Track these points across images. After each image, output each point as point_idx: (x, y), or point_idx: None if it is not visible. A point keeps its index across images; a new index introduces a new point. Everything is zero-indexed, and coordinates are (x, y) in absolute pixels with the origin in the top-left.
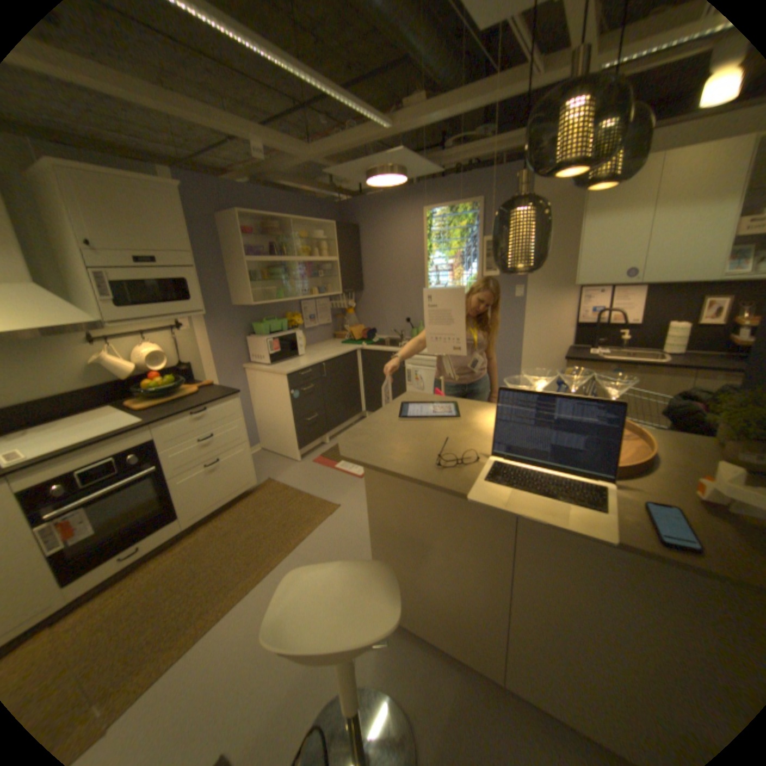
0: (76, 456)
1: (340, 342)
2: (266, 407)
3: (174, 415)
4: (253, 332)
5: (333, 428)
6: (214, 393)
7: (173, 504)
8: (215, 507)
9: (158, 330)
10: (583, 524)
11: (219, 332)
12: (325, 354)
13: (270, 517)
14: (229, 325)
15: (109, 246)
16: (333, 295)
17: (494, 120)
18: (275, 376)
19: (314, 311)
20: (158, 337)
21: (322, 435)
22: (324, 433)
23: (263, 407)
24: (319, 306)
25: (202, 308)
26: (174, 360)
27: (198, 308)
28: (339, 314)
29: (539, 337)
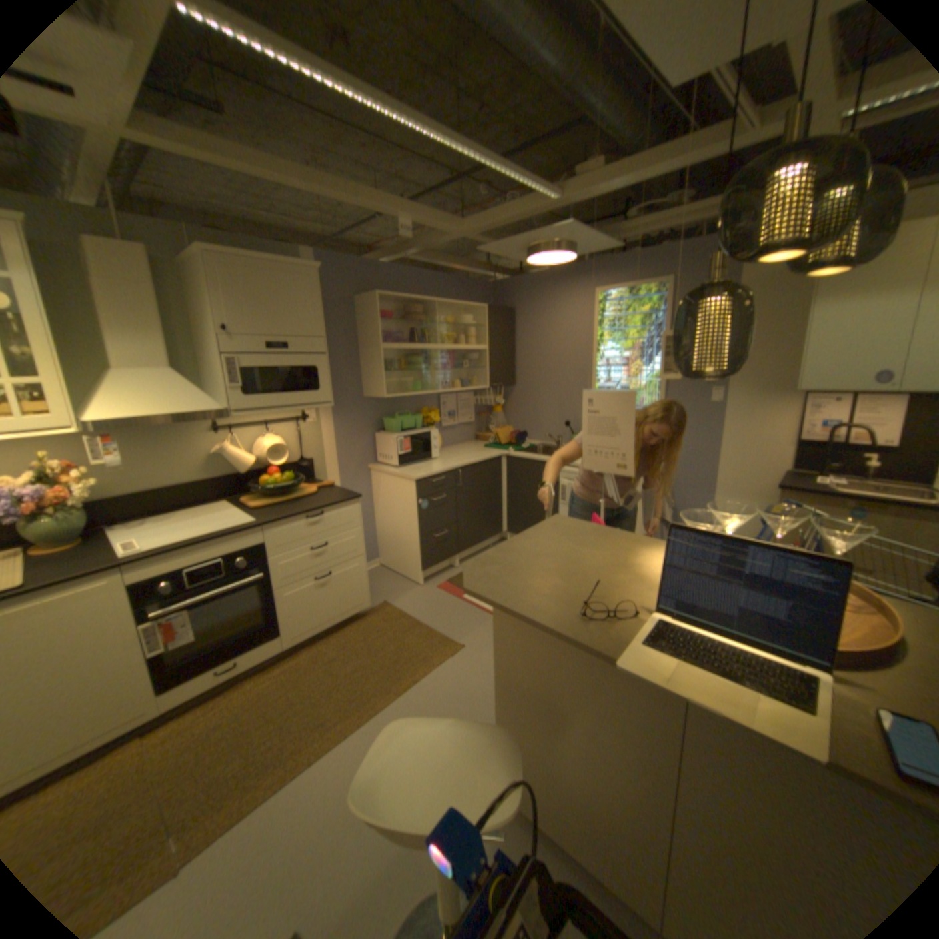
0: (186, 553)
1: (482, 446)
2: (389, 517)
3: (289, 518)
4: (383, 429)
5: (465, 549)
6: (333, 497)
7: (277, 619)
8: (321, 629)
9: (283, 422)
10: (784, 725)
11: (346, 428)
12: (462, 459)
13: (381, 650)
14: (358, 420)
15: (244, 332)
16: (478, 390)
17: (693, 183)
18: (402, 481)
19: (454, 408)
20: (282, 429)
21: (451, 557)
22: (454, 555)
23: (386, 516)
24: (461, 402)
25: (330, 400)
26: (296, 456)
27: (325, 400)
28: (483, 412)
29: (743, 455)
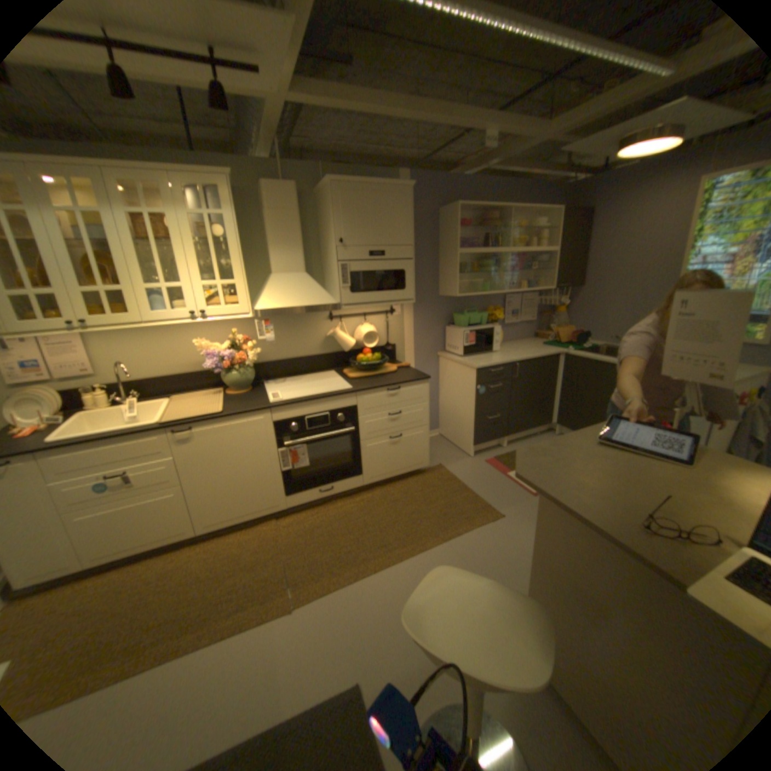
0: (308, 406)
1: (541, 342)
2: (451, 397)
3: (375, 389)
4: (453, 322)
5: (515, 433)
6: (408, 376)
7: (362, 462)
8: (392, 476)
9: (376, 314)
10: None
11: (423, 321)
12: (521, 353)
13: (435, 502)
14: (432, 314)
15: (354, 244)
16: (545, 289)
17: None
18: (465, 368)
19: (519, 306)
20: (375, 320)
21: (501, 438)
22: (504, 437)
23: (449, 396)
24: (526, 300)
25: (412, 298)
26: (383, 342)
27: (409, 298)
28: (547, 310)
29: None
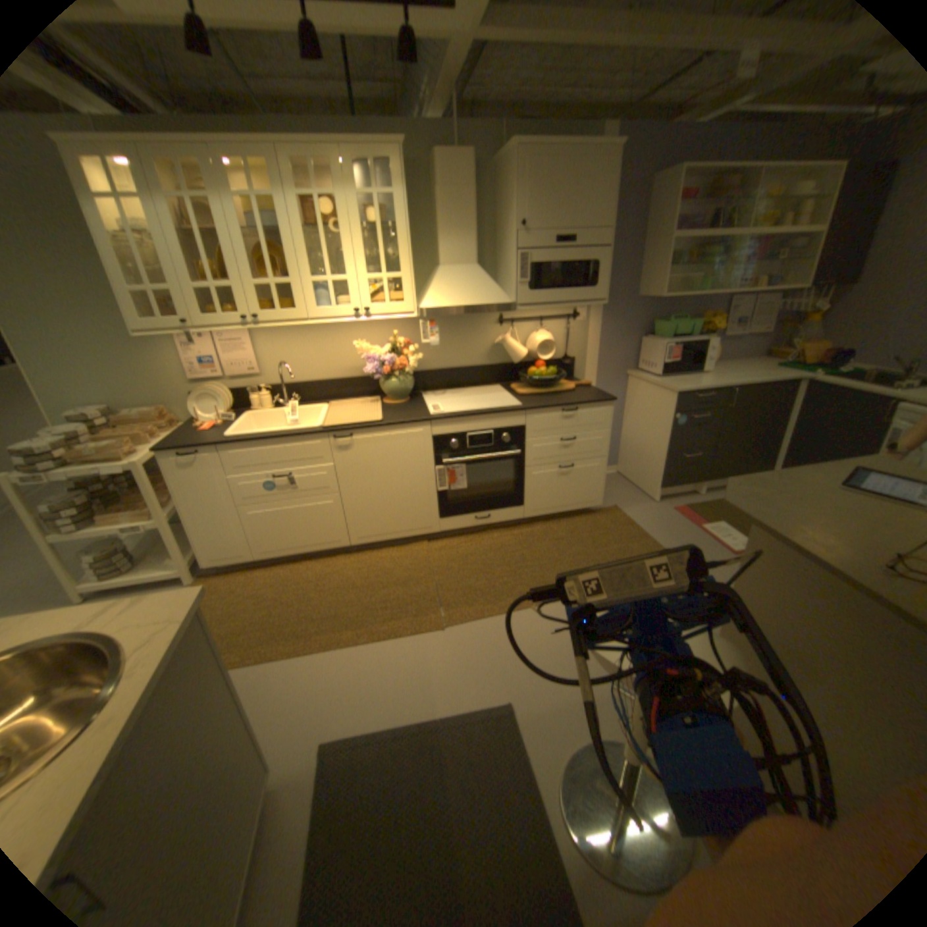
0: (473, 422)
1: (778, 363)
2: (640, 427)
3: (549, 408)
4: (654, 332)
5: (721, 479)
6: (591, 396)
7: (526, 492)
8: (558, 512)
9: (557, 319)
10: None
11: (615, 329)
12: (746, 375)
13: (608, 546)
14: (628, 321)
15: (540, 227)
16: (794, 289)
17: None
18: (664, 391)
19: (751, 312)
20: (554, 327)
21: (701, 483)
22: (705, 482)
23: (637, 426)
24: (763, 304)
25: (606, 298)
26: (562, 354)
27: (602, 298)
28: (793, 319)
29: None
